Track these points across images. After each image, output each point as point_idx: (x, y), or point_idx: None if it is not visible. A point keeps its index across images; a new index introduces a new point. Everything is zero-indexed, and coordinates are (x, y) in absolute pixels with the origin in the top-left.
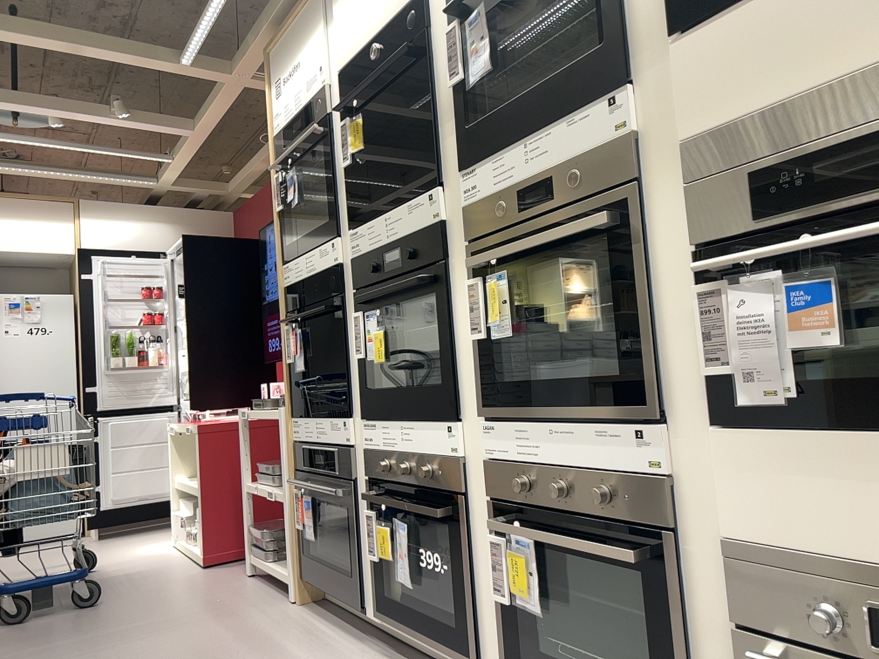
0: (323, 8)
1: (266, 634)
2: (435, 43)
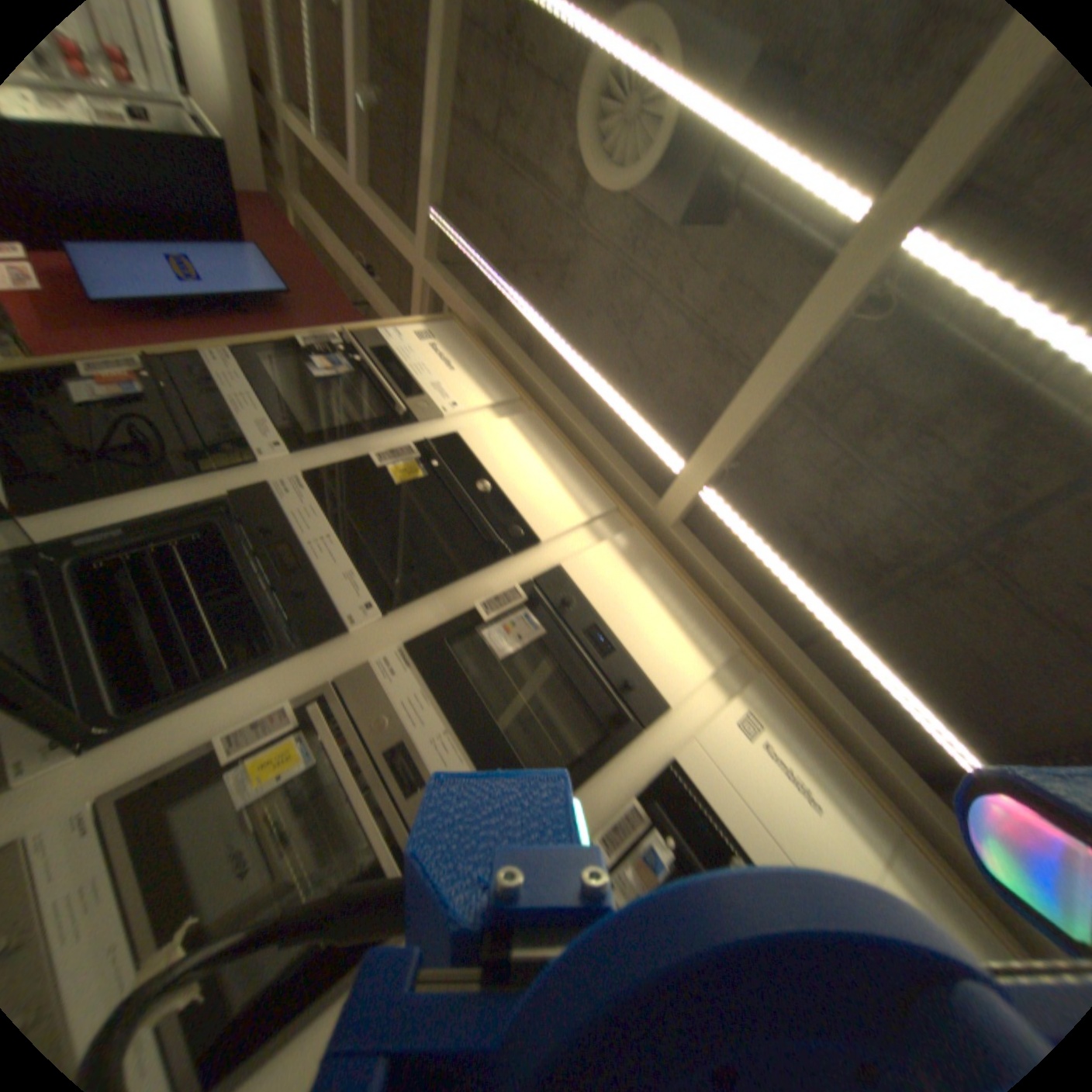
0: (502, 405)
1: None
2: (503, 575)
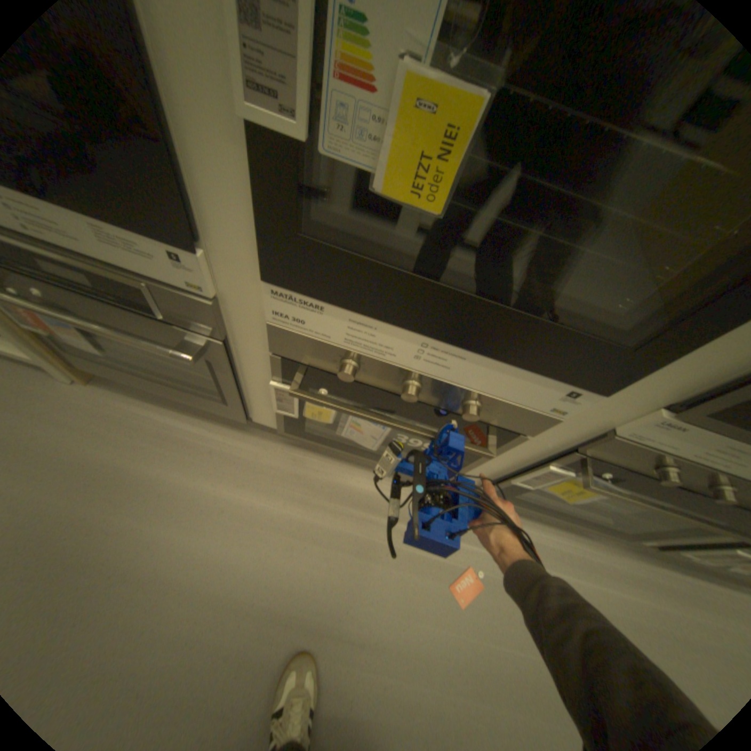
0: None
1: (105, 465)
2: None
